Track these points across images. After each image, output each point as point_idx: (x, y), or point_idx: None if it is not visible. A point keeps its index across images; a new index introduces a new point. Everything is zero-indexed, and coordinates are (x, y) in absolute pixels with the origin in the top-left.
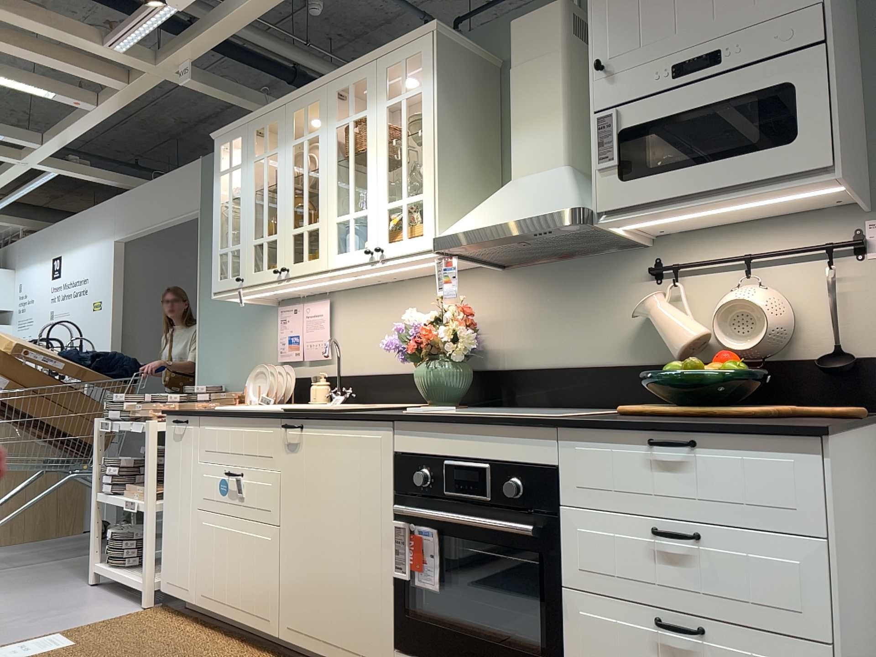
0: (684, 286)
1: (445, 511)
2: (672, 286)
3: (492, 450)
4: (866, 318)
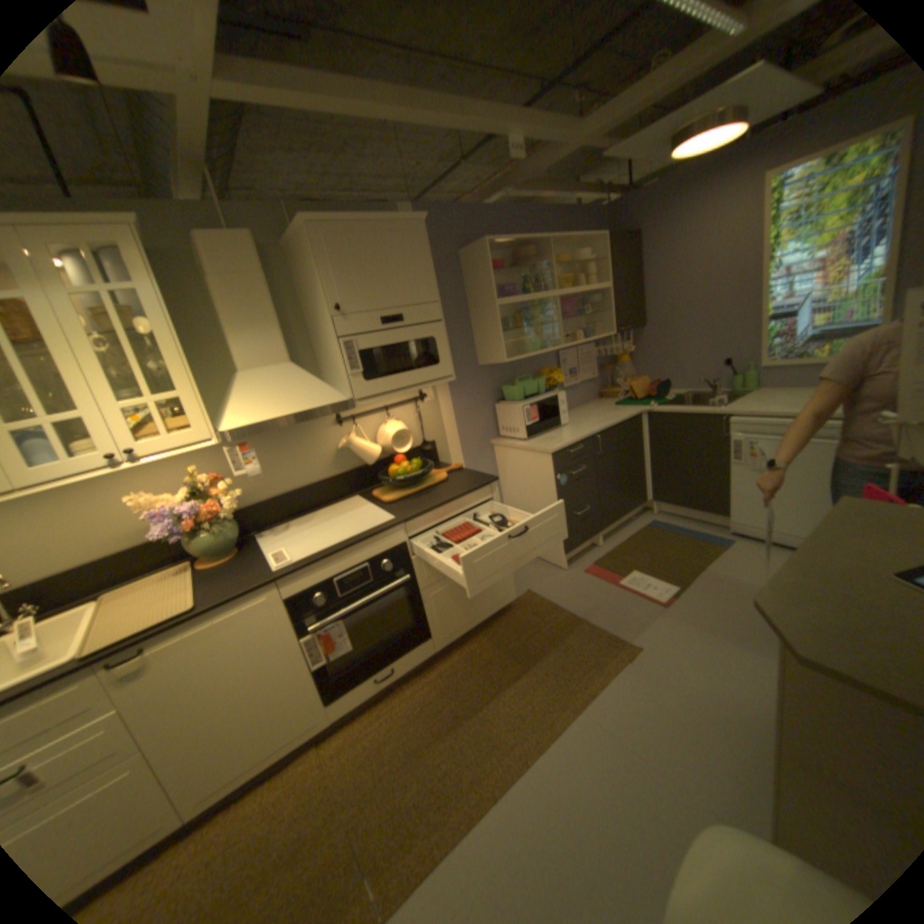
0: (362, 426)
1: (341, 606)
2: (349, 426)
3: (366, 554)
4: (429, 426)
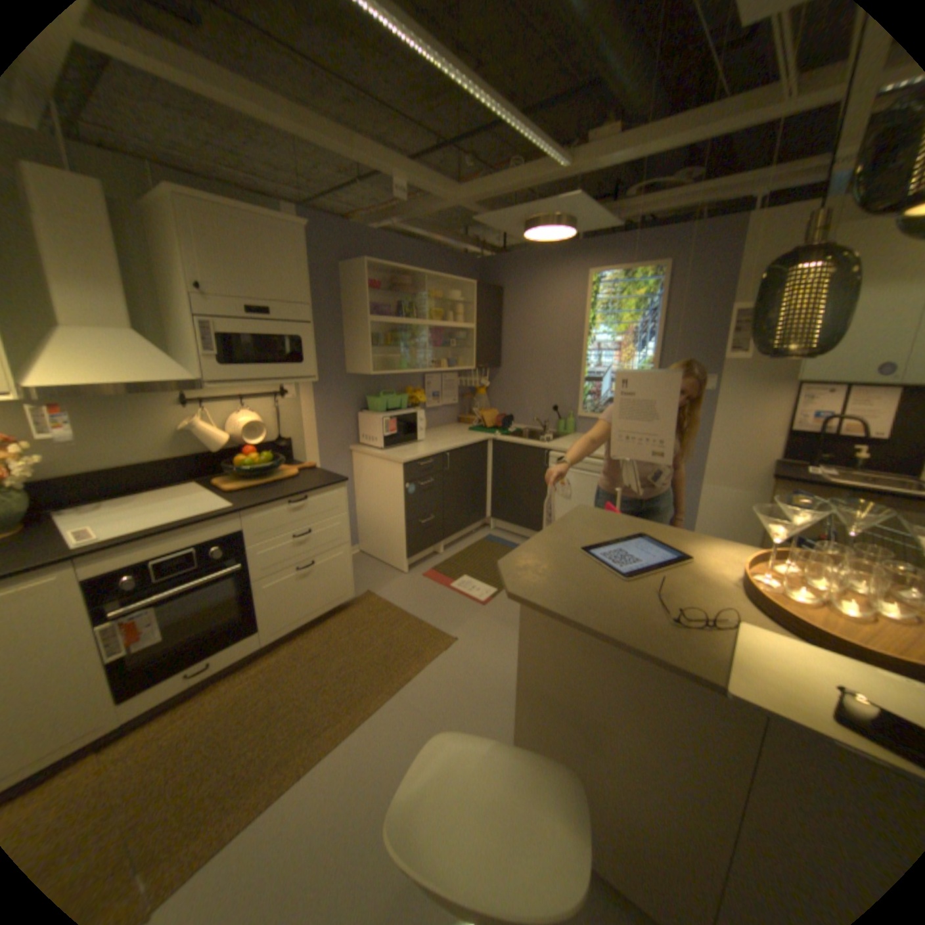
0: (209, 411)
1: (154, 593)
2: (194, 409)
3: (193, 539)
4: (287, 423)
